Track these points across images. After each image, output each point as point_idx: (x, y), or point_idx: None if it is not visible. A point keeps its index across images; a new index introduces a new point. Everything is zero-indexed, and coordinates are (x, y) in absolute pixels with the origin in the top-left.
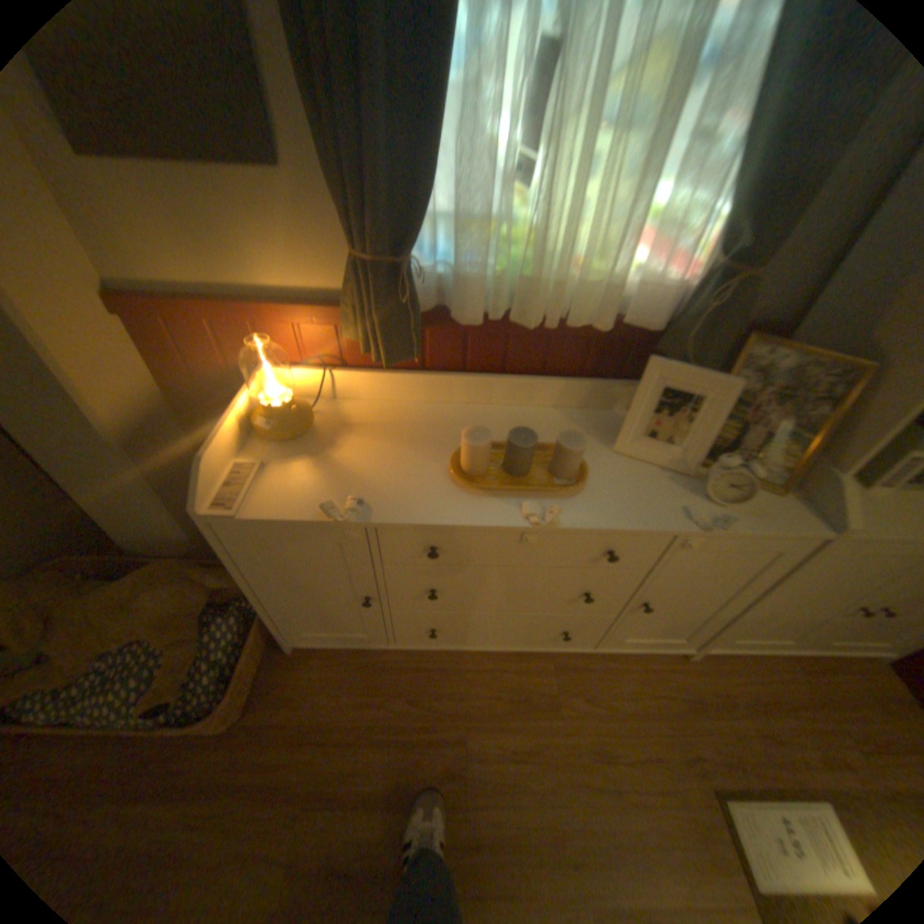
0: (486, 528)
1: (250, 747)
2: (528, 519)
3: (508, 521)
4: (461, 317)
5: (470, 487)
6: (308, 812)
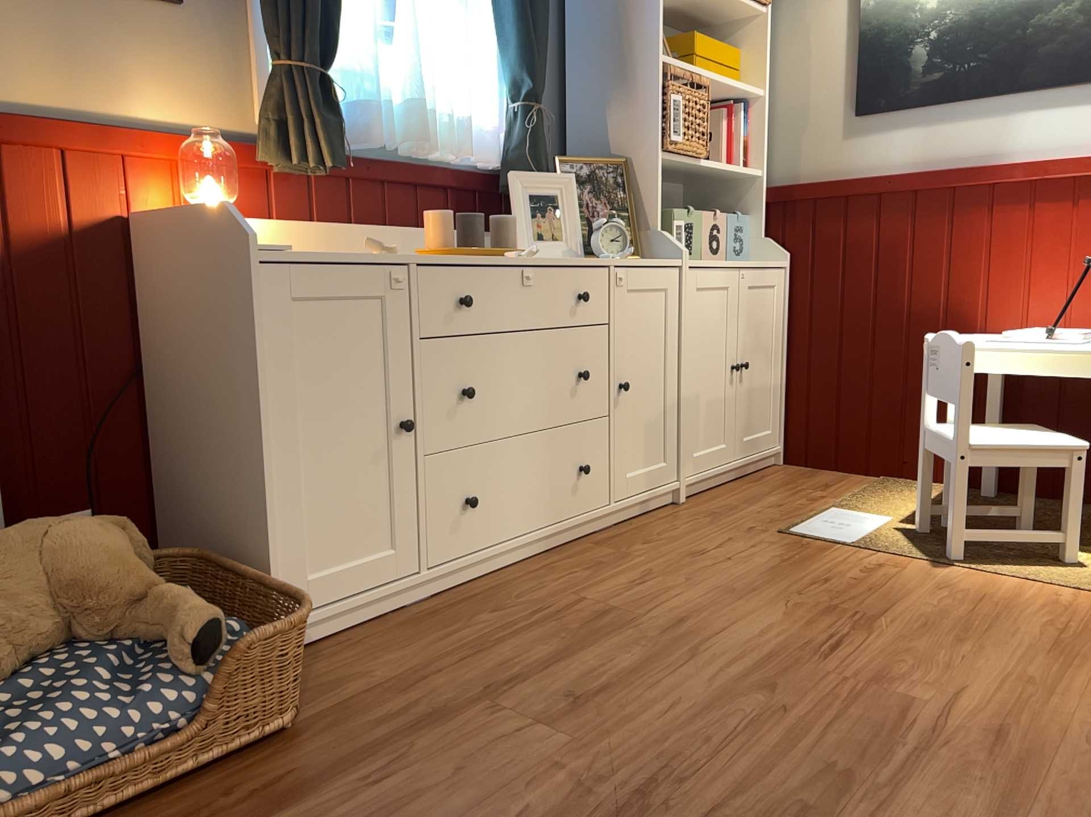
0: (495, 265)
1: (347, 720)
2: (518, 256)
3: (506, 259)
4: (367, 138)
5: (457, 248)
6: (500, 697)
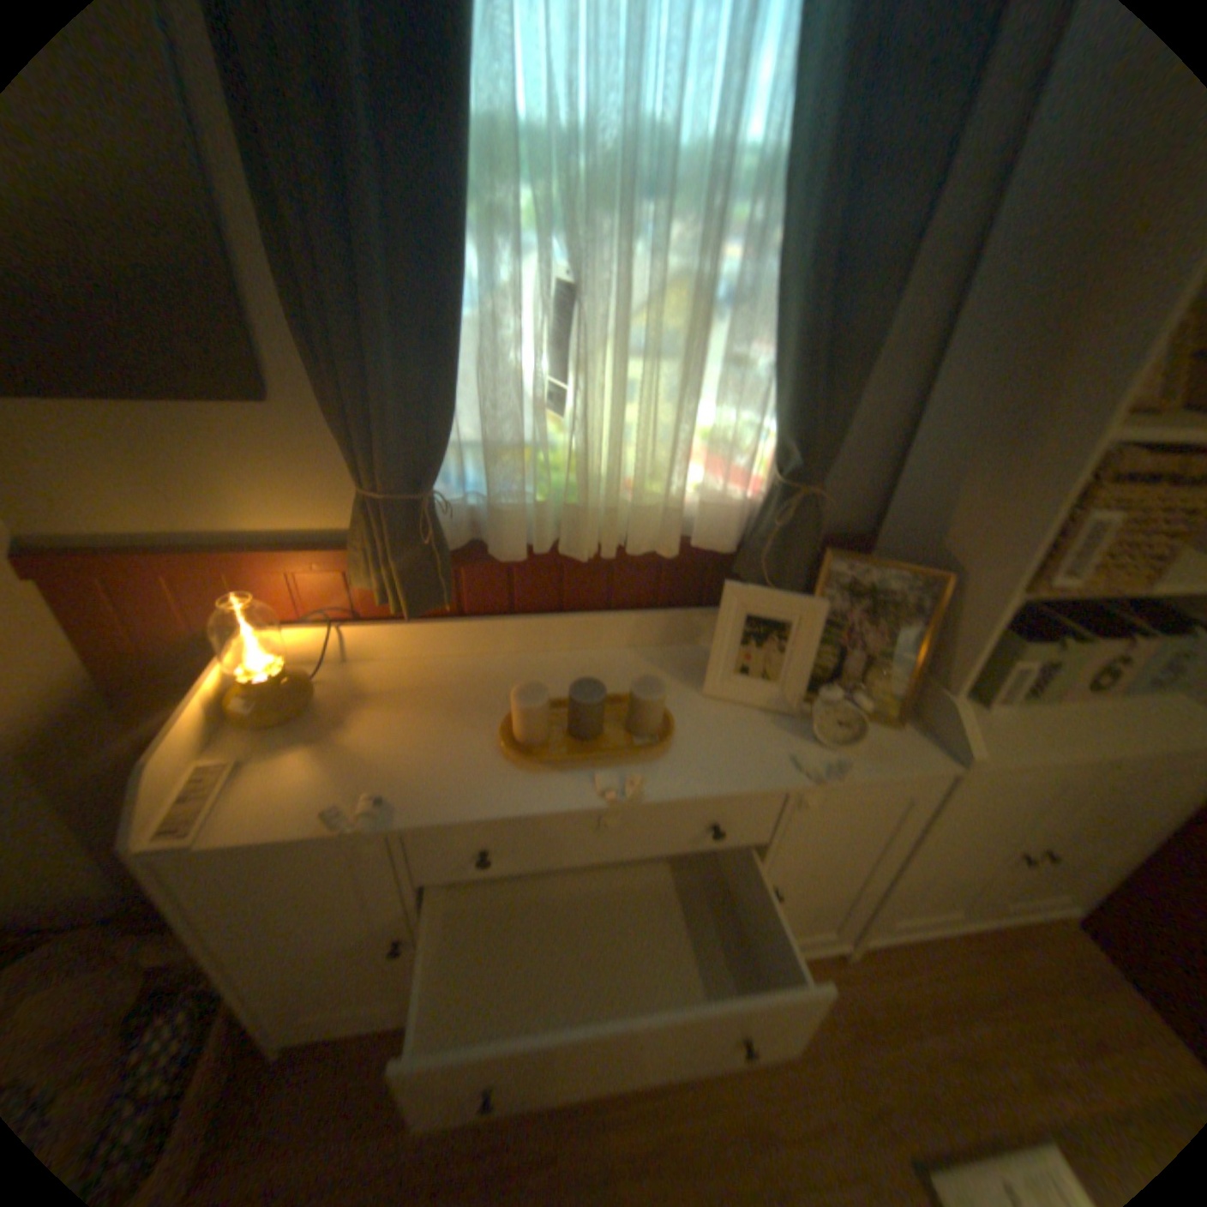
0: (551, 818)
1: None
2: (605, 799)
3: (580, 805)
4: (501, 553)
5: (528, 764)
6: None
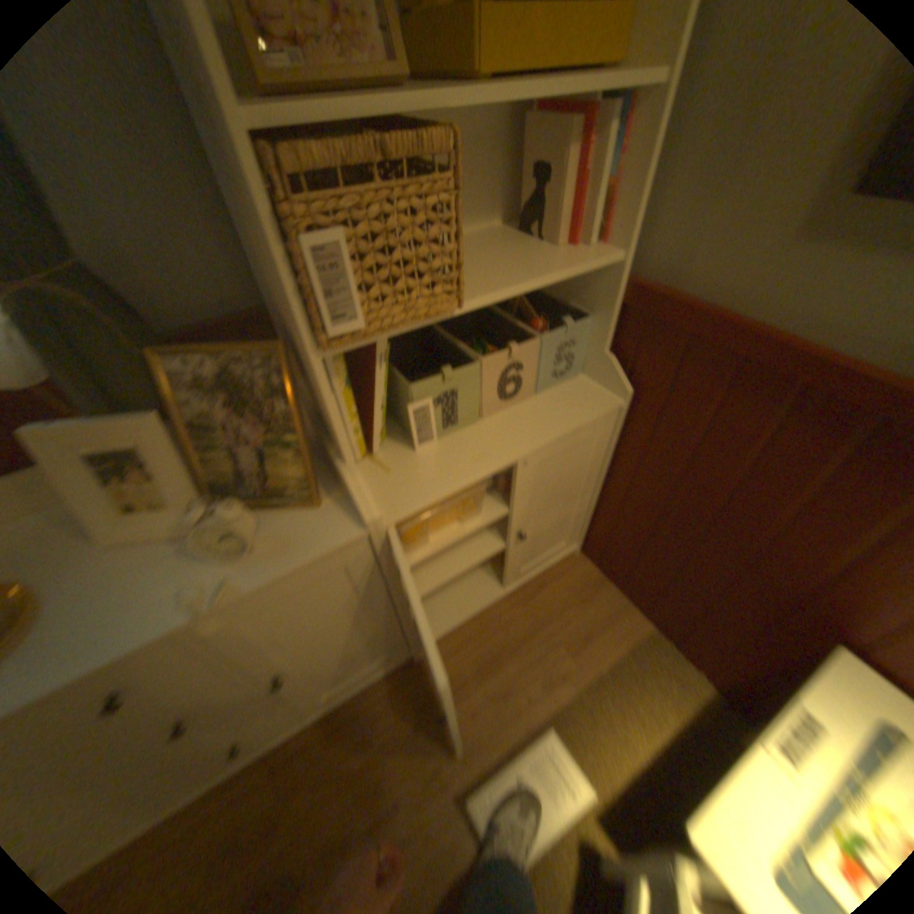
0: None
1: None
2: None
3: None
4: None
5: None
6: None
